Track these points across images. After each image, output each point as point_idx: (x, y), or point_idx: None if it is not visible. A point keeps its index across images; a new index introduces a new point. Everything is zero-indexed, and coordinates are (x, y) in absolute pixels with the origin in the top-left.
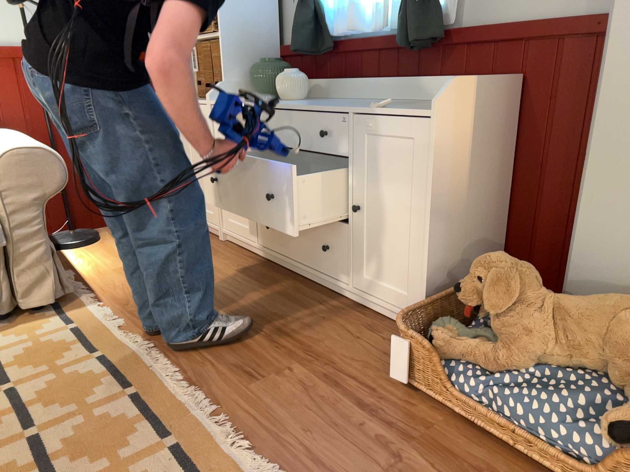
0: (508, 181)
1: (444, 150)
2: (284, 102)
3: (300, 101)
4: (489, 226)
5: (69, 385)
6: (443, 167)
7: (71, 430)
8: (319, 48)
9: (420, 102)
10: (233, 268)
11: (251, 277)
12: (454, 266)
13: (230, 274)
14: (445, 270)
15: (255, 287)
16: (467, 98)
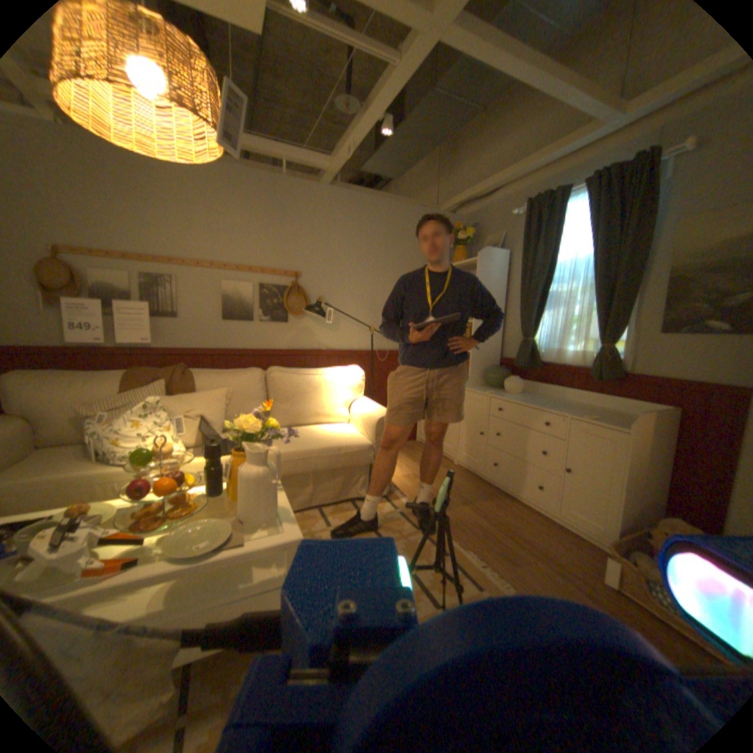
0: (672, 468)
1: (637, 452)
2: (512, 395)
3: (521, 396)
4: (659, 495)
5: (416, 549)
6: (636, 461)
7: (430, 575)
8: (532, 364)
9: (606, 410)
10: (472, 487)
11: (486, 495)
12: (637, 518)
13: (471, 491)
14: (632, 520)
15: (491, 503)
16: (651, 423)
